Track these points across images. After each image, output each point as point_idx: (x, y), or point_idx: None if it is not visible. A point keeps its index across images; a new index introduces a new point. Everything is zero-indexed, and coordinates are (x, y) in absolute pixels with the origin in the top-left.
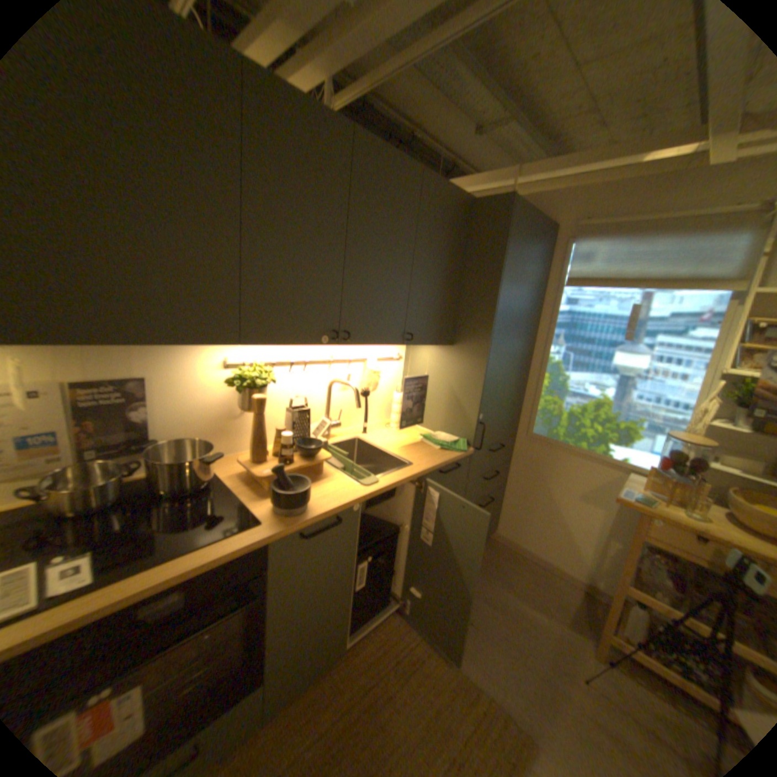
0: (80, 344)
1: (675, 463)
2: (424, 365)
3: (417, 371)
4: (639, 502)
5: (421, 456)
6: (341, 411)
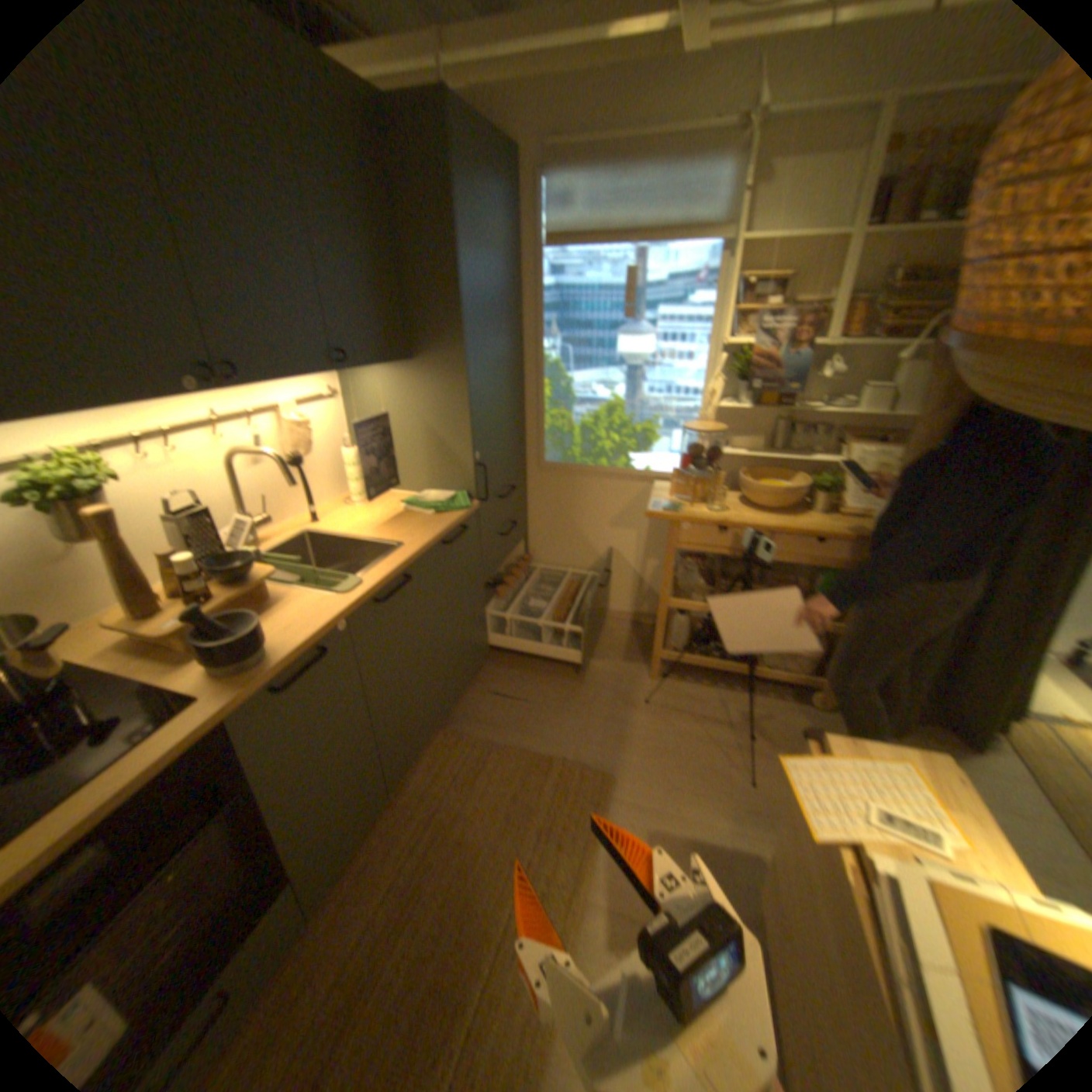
0: None
1: (691, 459)
2: (377, 399)
3: (370, 411)
4: (665, 511)
5: (412, 531)
6: (266, 499)
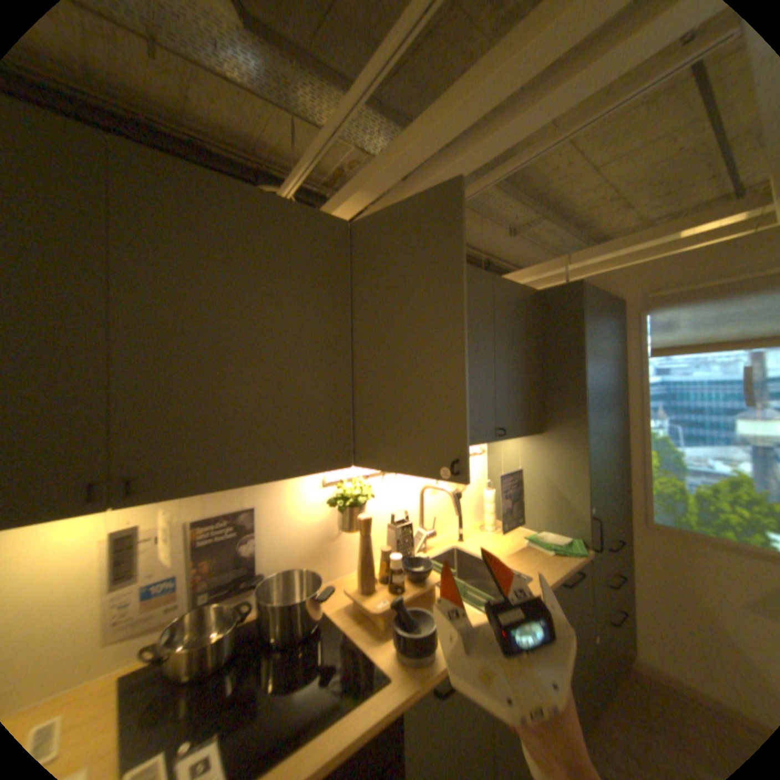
0: (220, 489)
1: None
2: (512, 457)
3: (508, 465)
4: None
5: (537, 566)
6: (436, 518)
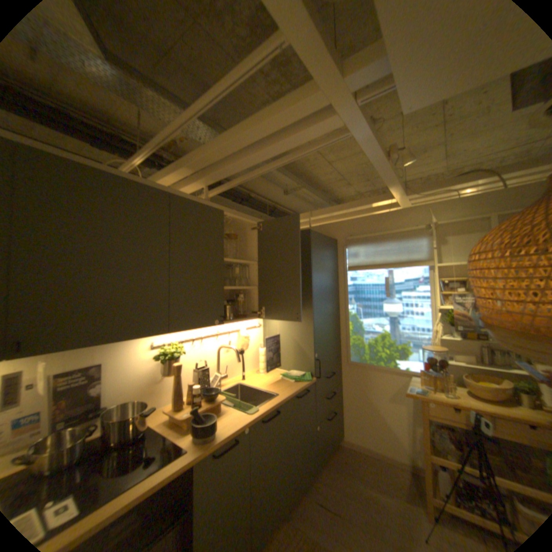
0: (81, 347)
1: (431, 365)
2: (276, 328)
3: (272, 332)
4: (418, 394)
5: (283, 388)
6: (227, 366)
